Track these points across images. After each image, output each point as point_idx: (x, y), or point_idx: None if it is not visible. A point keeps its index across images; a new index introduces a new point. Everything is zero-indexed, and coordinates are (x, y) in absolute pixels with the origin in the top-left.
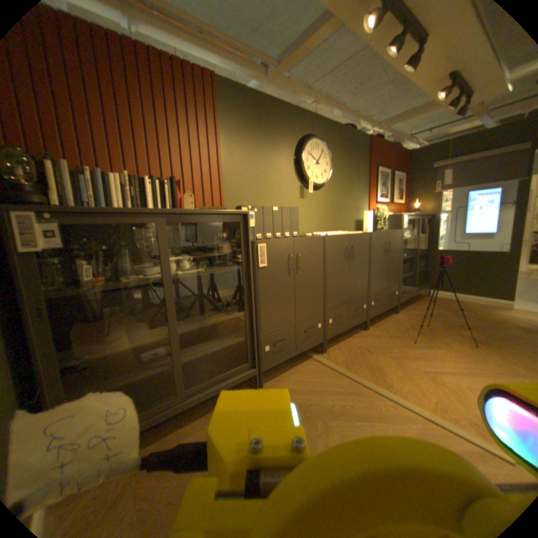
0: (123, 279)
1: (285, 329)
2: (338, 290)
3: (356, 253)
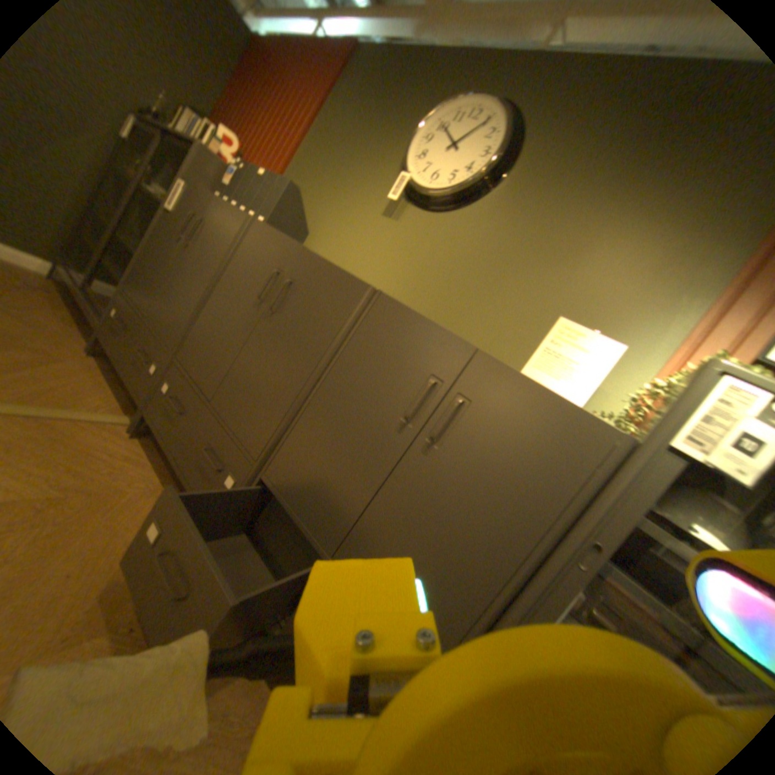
0: (143, 182)
1: (133, 313)
2: (208, 346)
3: (291, 307)
